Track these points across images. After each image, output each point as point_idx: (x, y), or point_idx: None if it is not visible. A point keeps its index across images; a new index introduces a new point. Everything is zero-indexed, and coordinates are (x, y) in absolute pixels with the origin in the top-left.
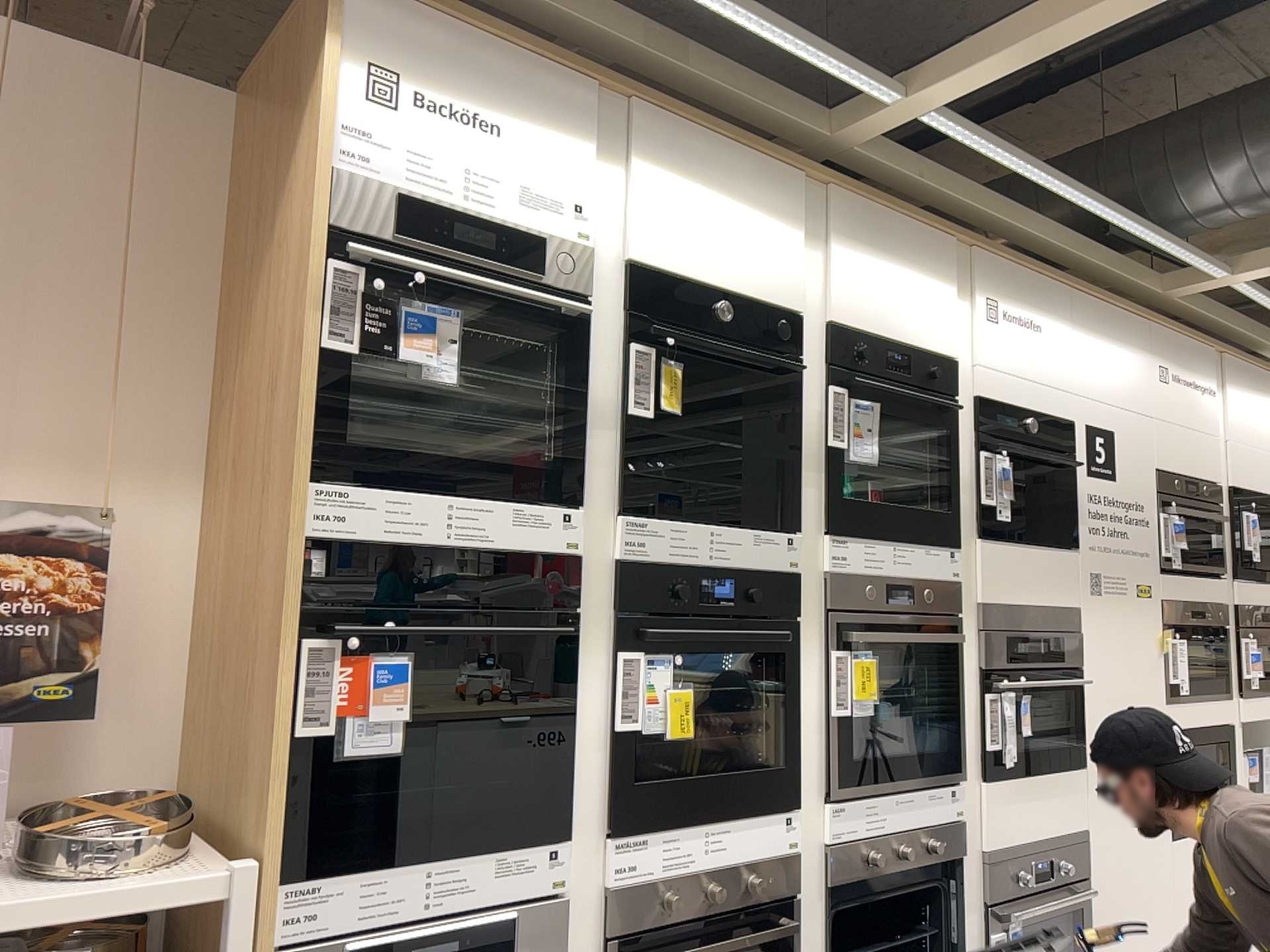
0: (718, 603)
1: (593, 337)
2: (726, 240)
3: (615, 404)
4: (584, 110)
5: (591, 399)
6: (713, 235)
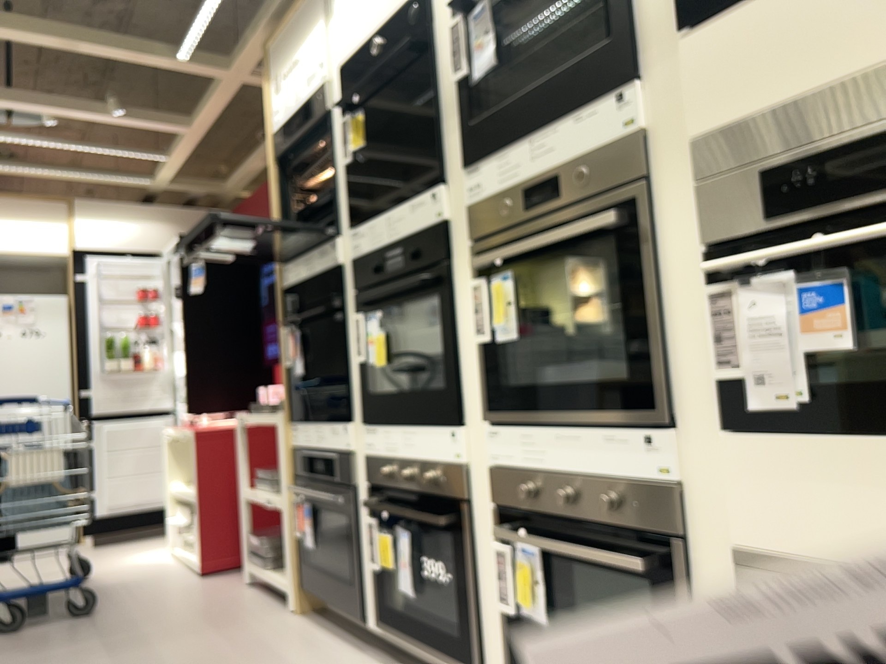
0: (396, 271)
1: (333, 129)
2: None
3: (345, 162)
4: None
5: (336, 168)
6: None
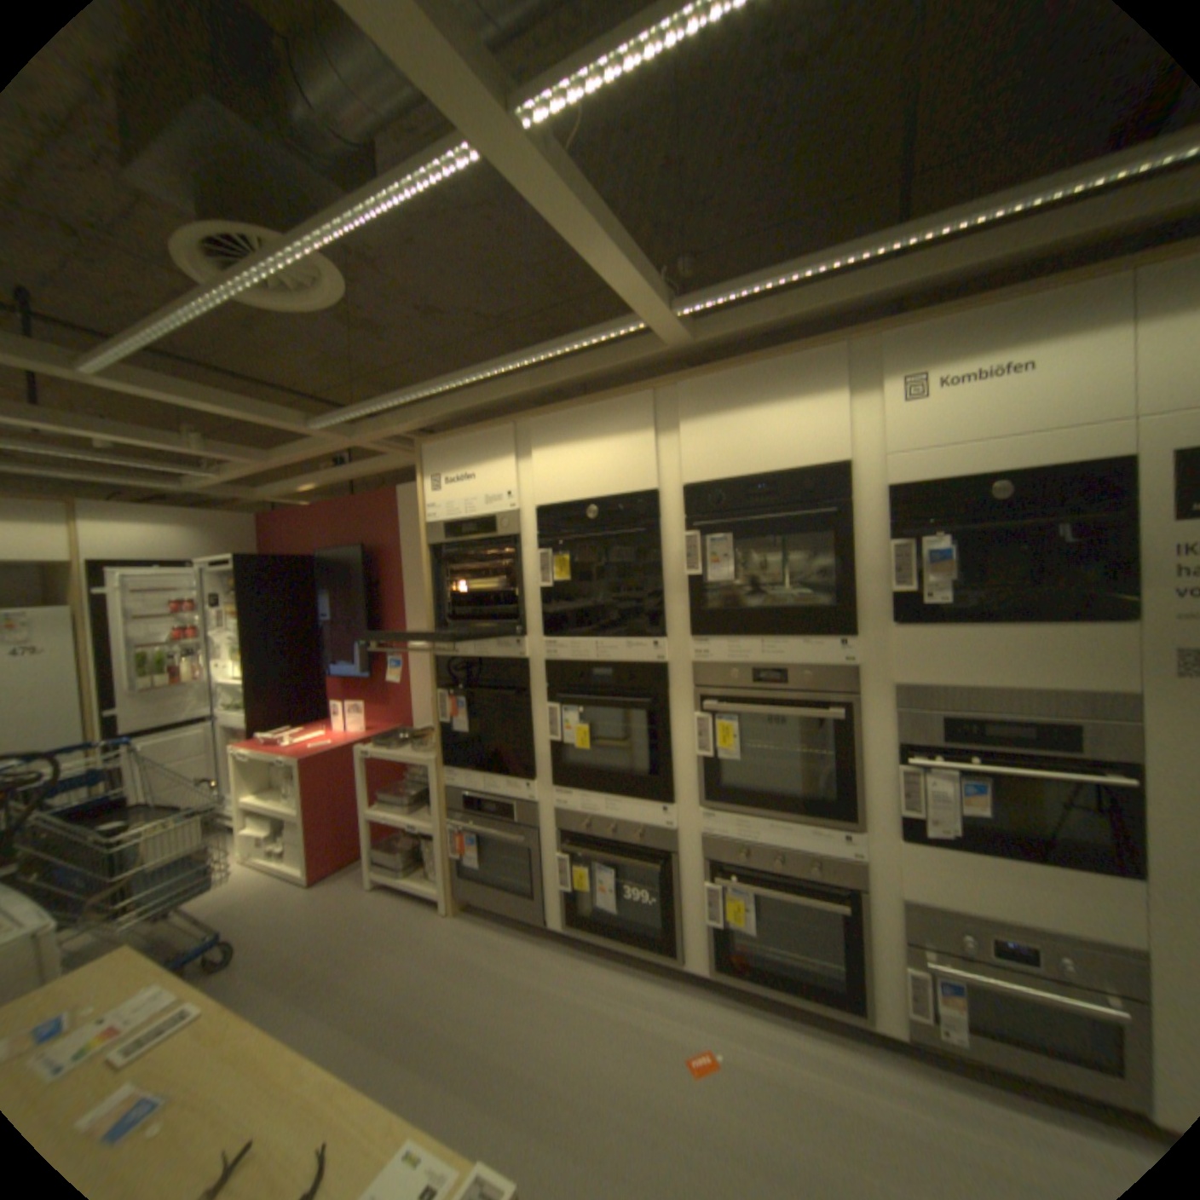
0: (606, 687)
1: (522, 551)
2: (593, 460)
3: (537, 583)
4: (502, 434)
5: (524, 584)
6: (584, 462)
